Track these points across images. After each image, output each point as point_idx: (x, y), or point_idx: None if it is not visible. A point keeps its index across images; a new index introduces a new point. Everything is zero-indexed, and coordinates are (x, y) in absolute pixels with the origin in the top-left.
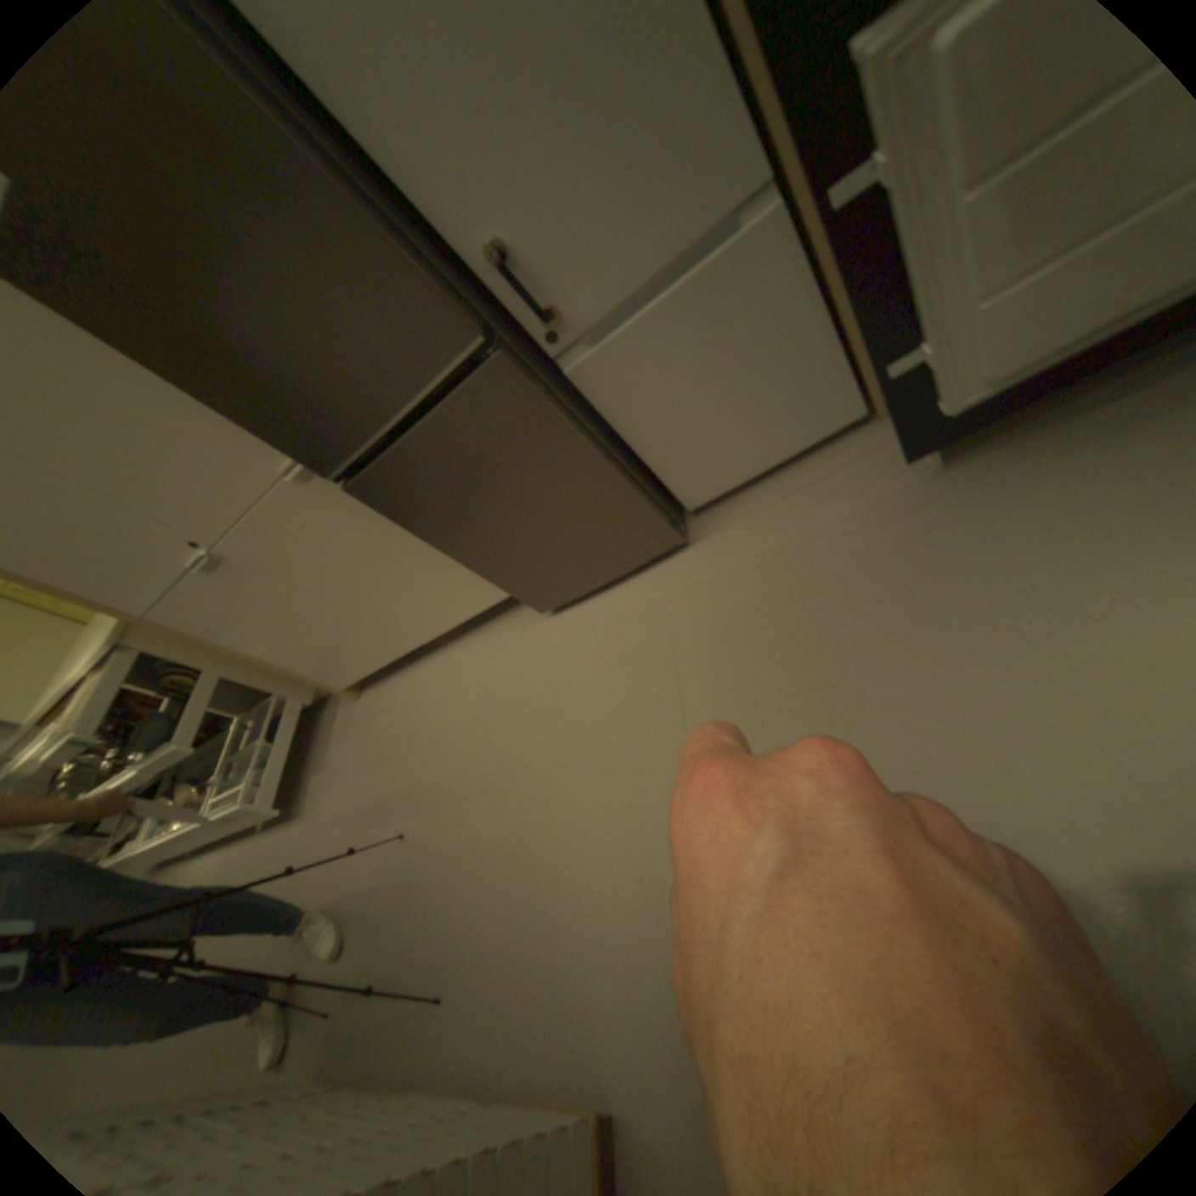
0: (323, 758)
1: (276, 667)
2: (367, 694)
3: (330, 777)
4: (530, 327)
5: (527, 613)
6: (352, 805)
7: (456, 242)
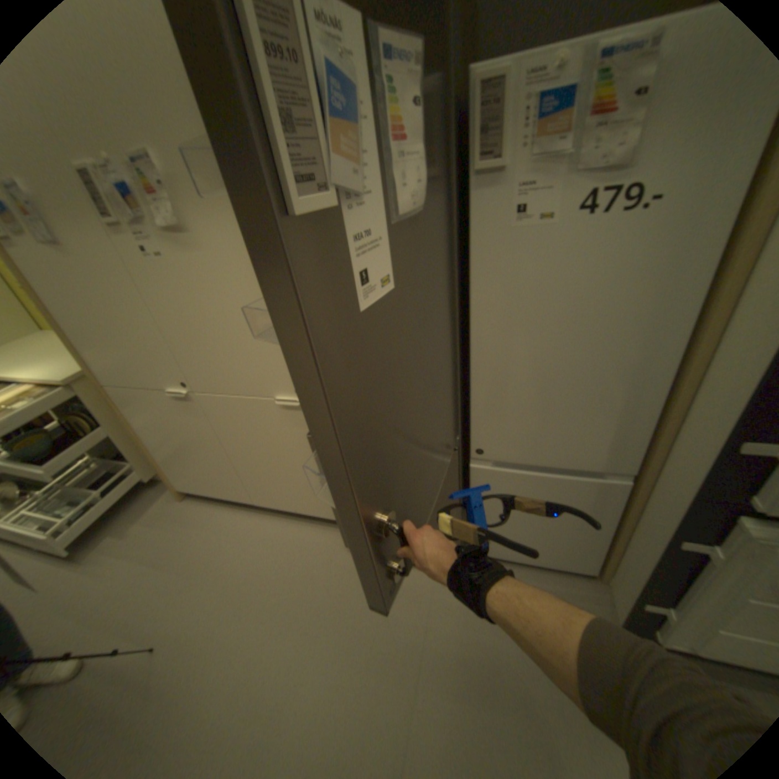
0: (123, 527)
1: (149, 455)
2: (186, 503)
3: (118, 548)
4: (473, 442)
5: (332, 536)
6: (122, 587)
7: (471, 388)
